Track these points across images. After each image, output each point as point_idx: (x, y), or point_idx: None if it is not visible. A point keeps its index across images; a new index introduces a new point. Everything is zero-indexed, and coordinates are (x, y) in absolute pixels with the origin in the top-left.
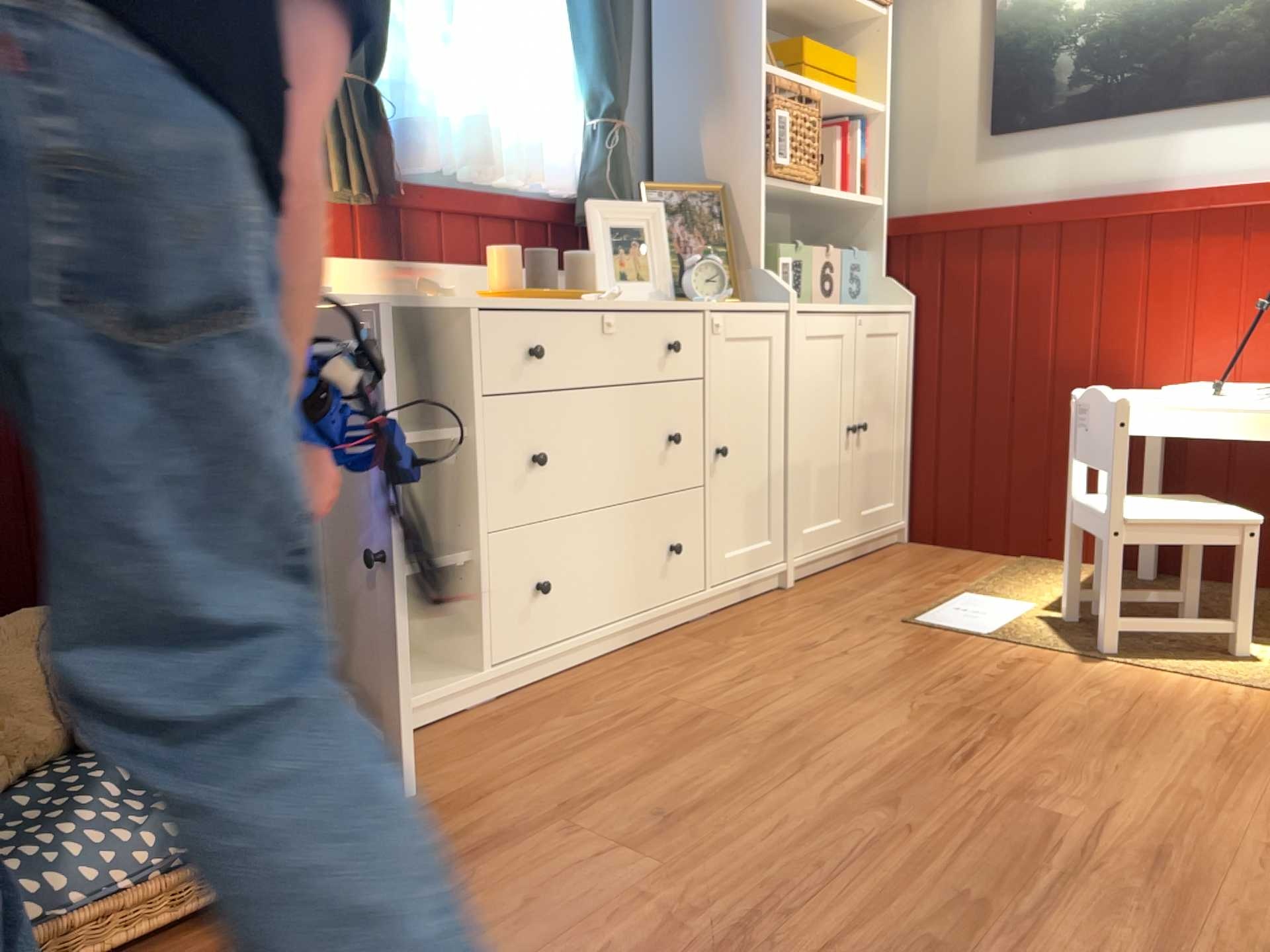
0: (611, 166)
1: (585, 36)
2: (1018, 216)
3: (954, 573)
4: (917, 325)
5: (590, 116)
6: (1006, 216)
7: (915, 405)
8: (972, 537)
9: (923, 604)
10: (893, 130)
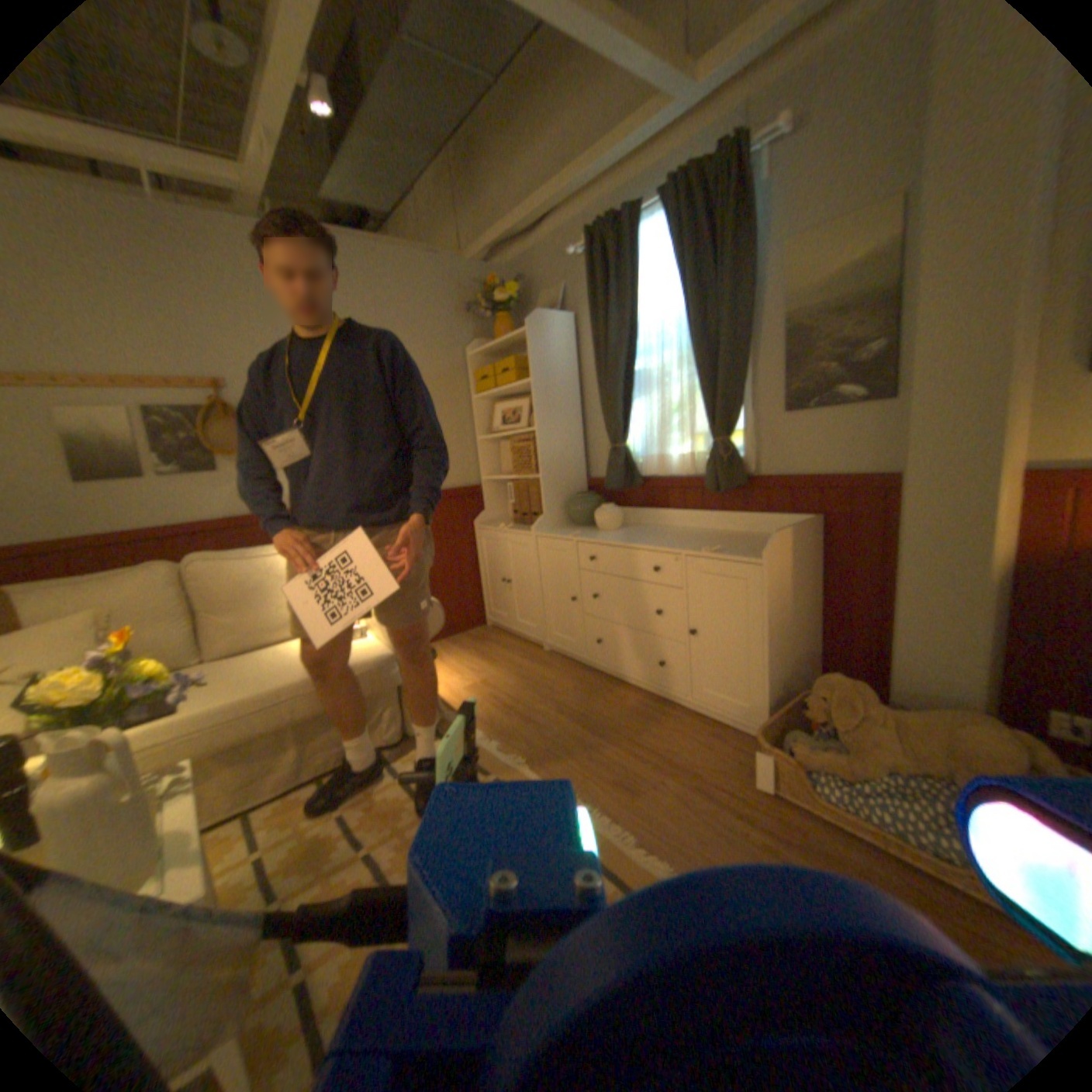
0: None
1: None
2: None
3: None
4: None
5: None
6: None
7: None
8: None
9: None
10: None
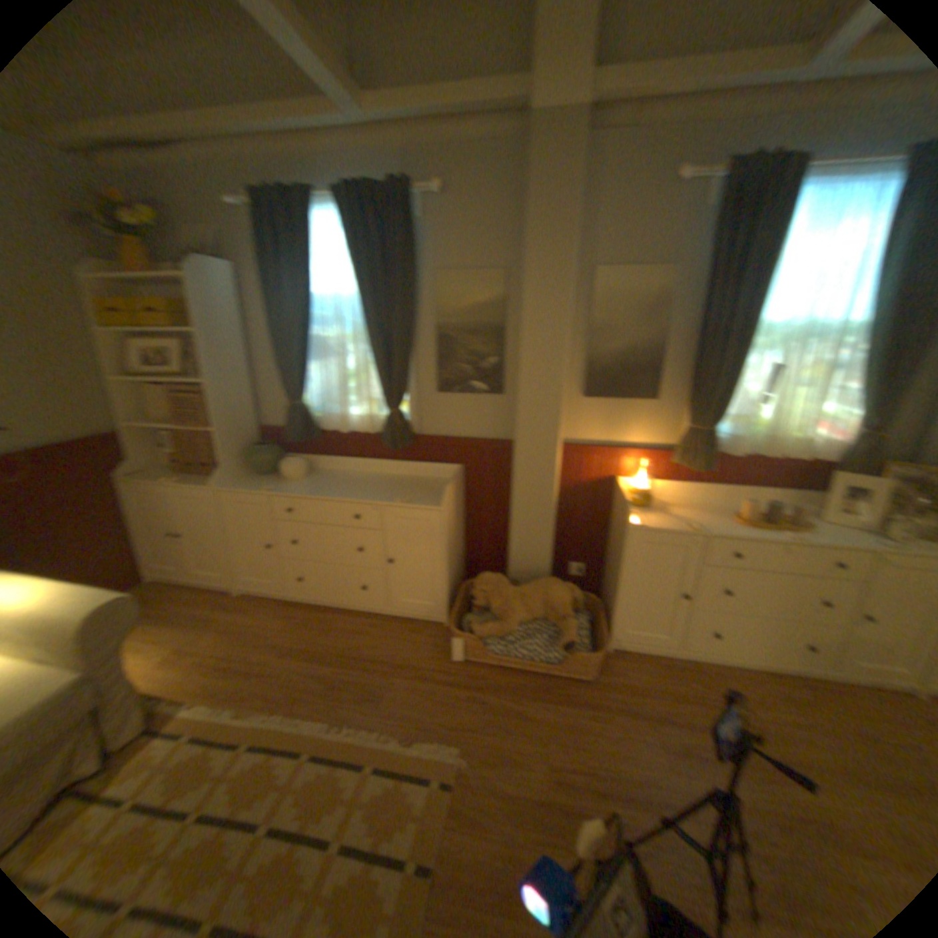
0: (860, 456)
1: (866, 390)
2: None
3: None
4: None
5: (860, 426)
6: None
7: None
8: None
9: None
10: None
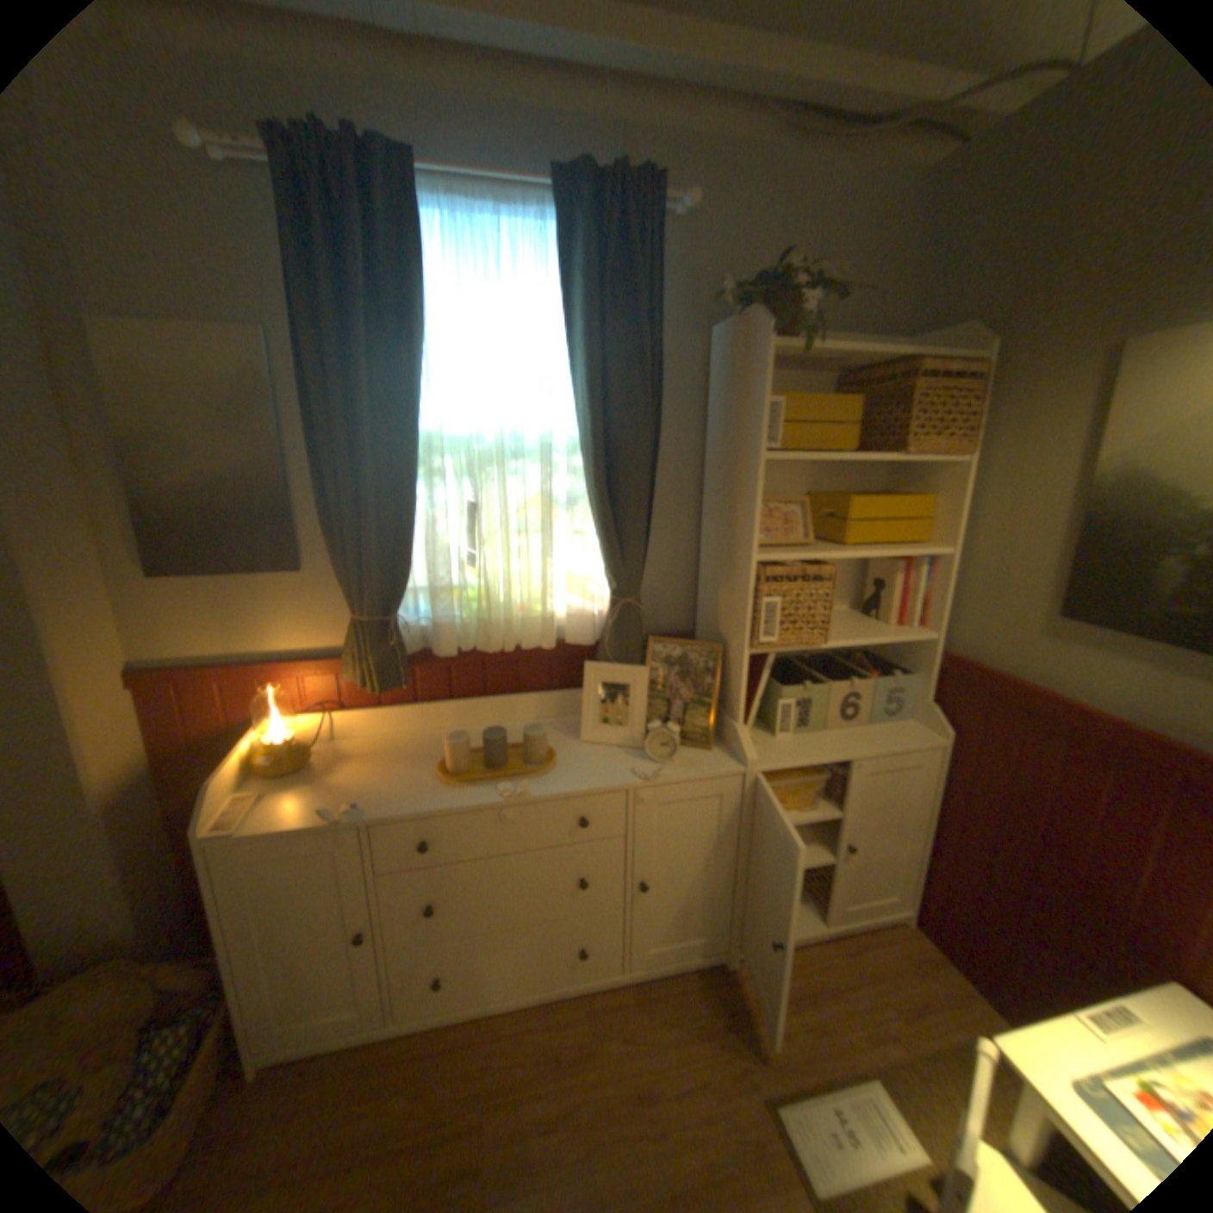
0: (613, 634)
1: (599, 535)
2: (1076, 718)
3: (908, 1026)
4: (956, 760)
5: (610, 588)
6: (1061, 710)
7: (942, 827)
8: (972, 974)
9: (817, 1080)
10: (967, 568)
